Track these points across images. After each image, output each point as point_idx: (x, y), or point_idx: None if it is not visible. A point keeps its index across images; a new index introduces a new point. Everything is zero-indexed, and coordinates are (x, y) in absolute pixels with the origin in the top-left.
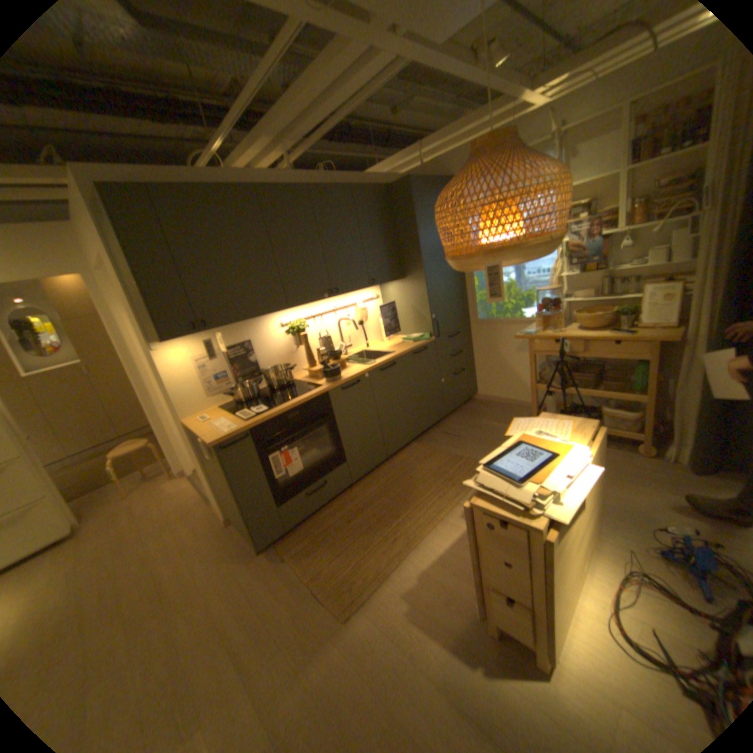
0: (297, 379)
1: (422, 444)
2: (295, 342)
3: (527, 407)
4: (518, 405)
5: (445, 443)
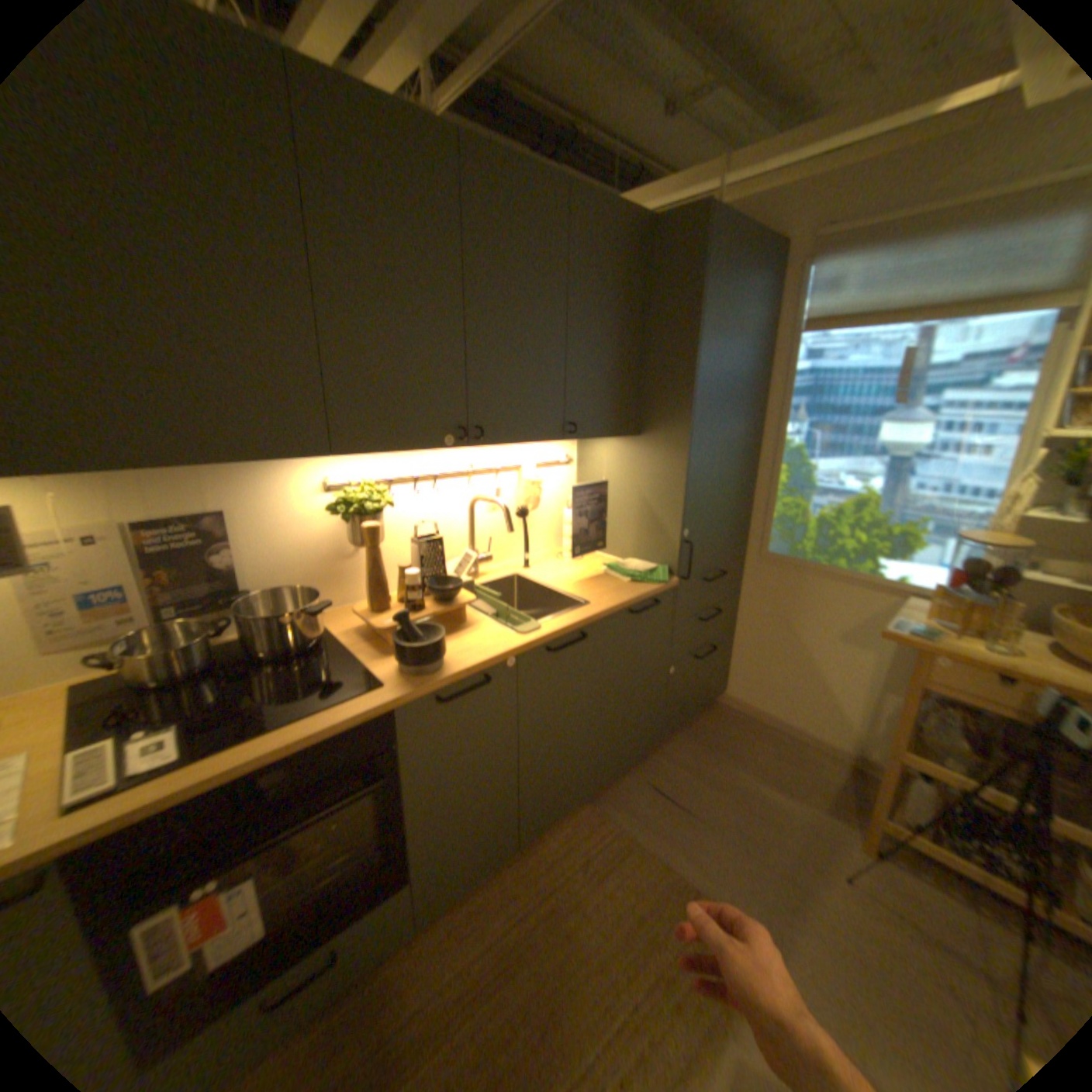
0: (337, 630)
1: (605, 812)
2: (354, 535)
3: (835, 757)
4: (814, 746)
5: (657, 824)
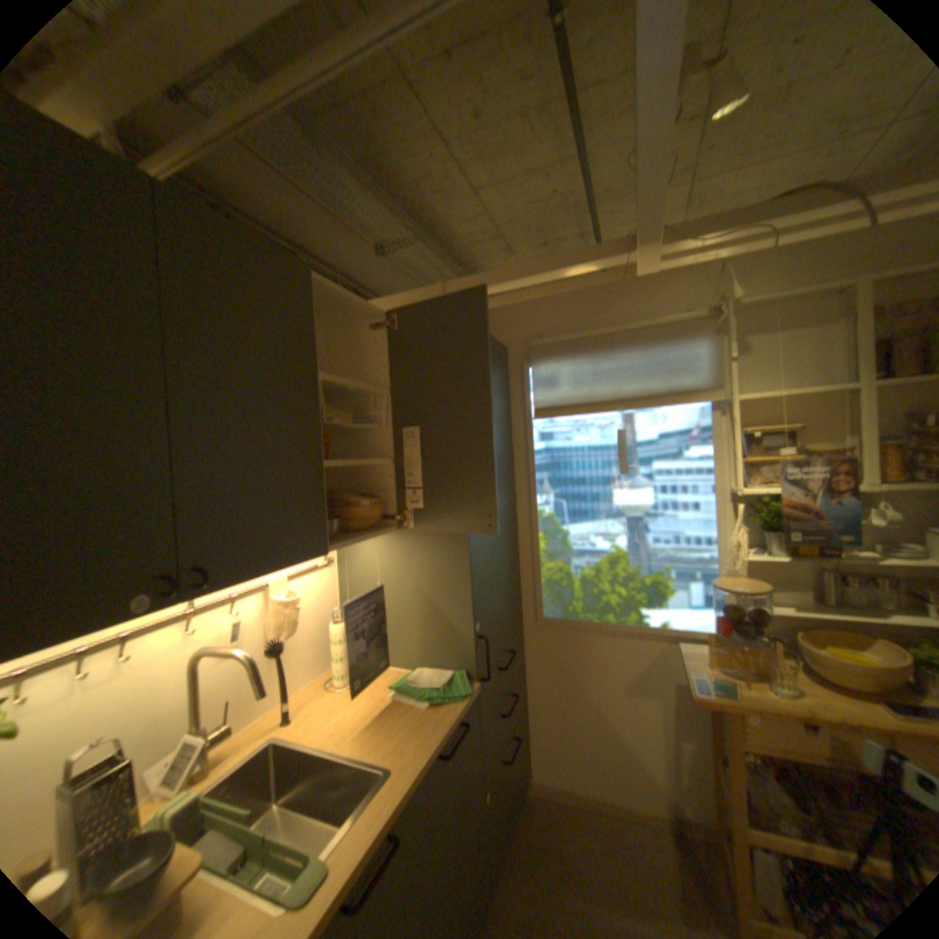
0: None
1: None
2: None
3: (654, 827)
4: (632, 820)
5: None
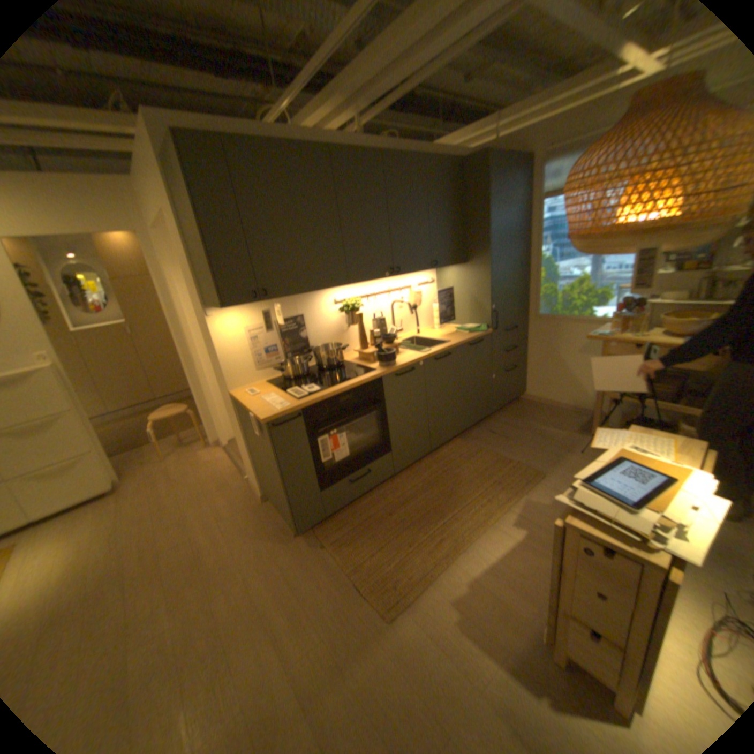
0: (346, 361)
1: (466, 441)
2: (348, 322)
3: (582, 413)
4: (571, 410)
5: (491, 443)
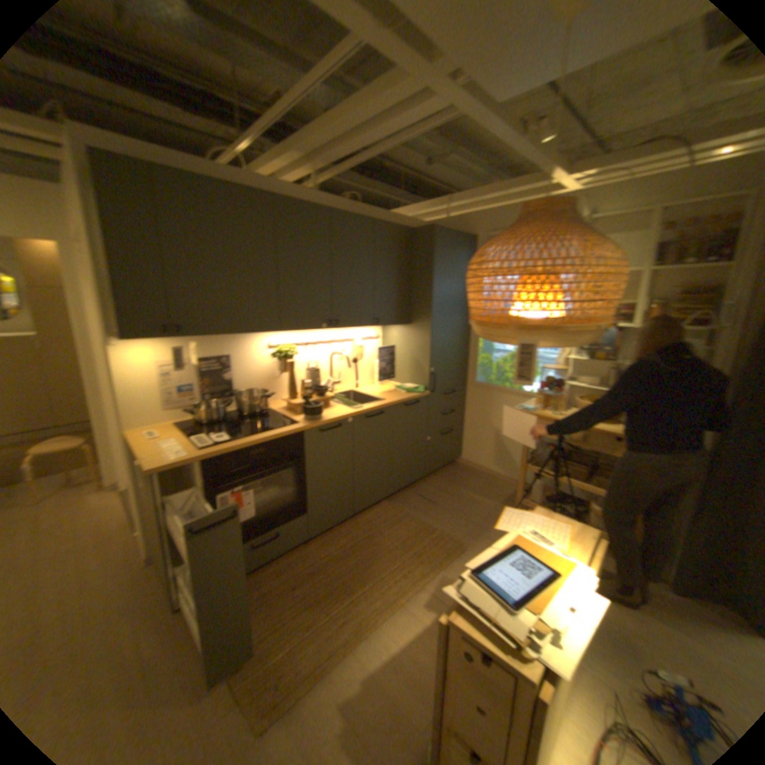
0: (272, 409)
1: (394, 505)
2: (279, 368)
3: (510, 483)
4: (501, 479)
5: (419, 509)
